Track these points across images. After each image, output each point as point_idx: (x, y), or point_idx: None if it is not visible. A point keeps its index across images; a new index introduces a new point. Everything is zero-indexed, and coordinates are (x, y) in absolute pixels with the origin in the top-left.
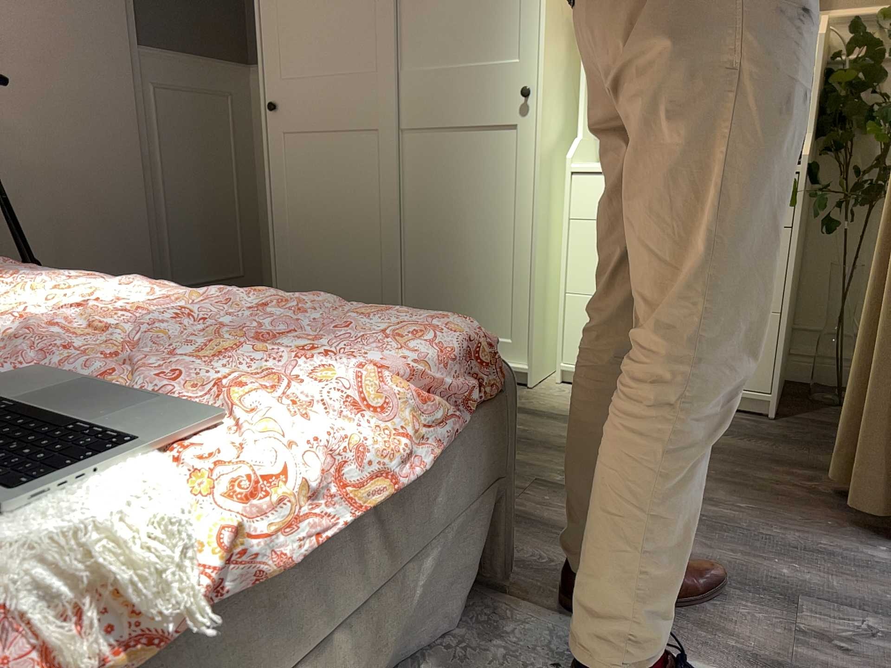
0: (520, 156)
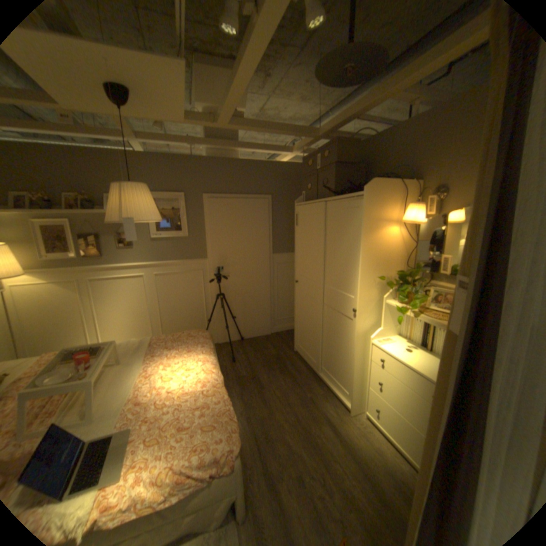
0: (353, 331)
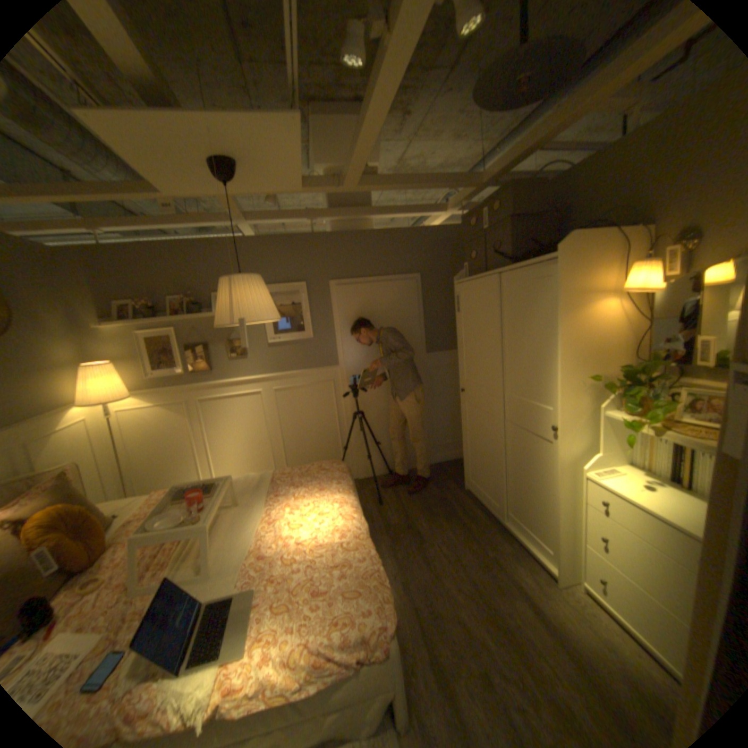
0: (555, 460)
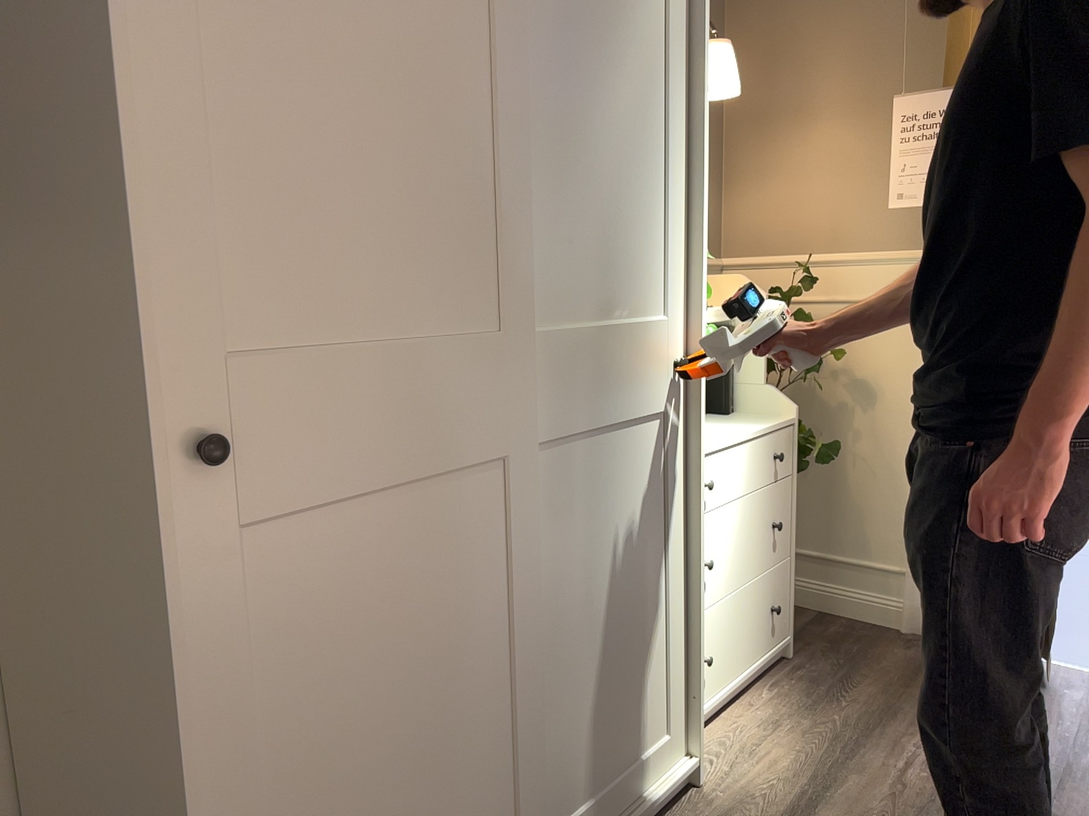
0: (666, 452)
